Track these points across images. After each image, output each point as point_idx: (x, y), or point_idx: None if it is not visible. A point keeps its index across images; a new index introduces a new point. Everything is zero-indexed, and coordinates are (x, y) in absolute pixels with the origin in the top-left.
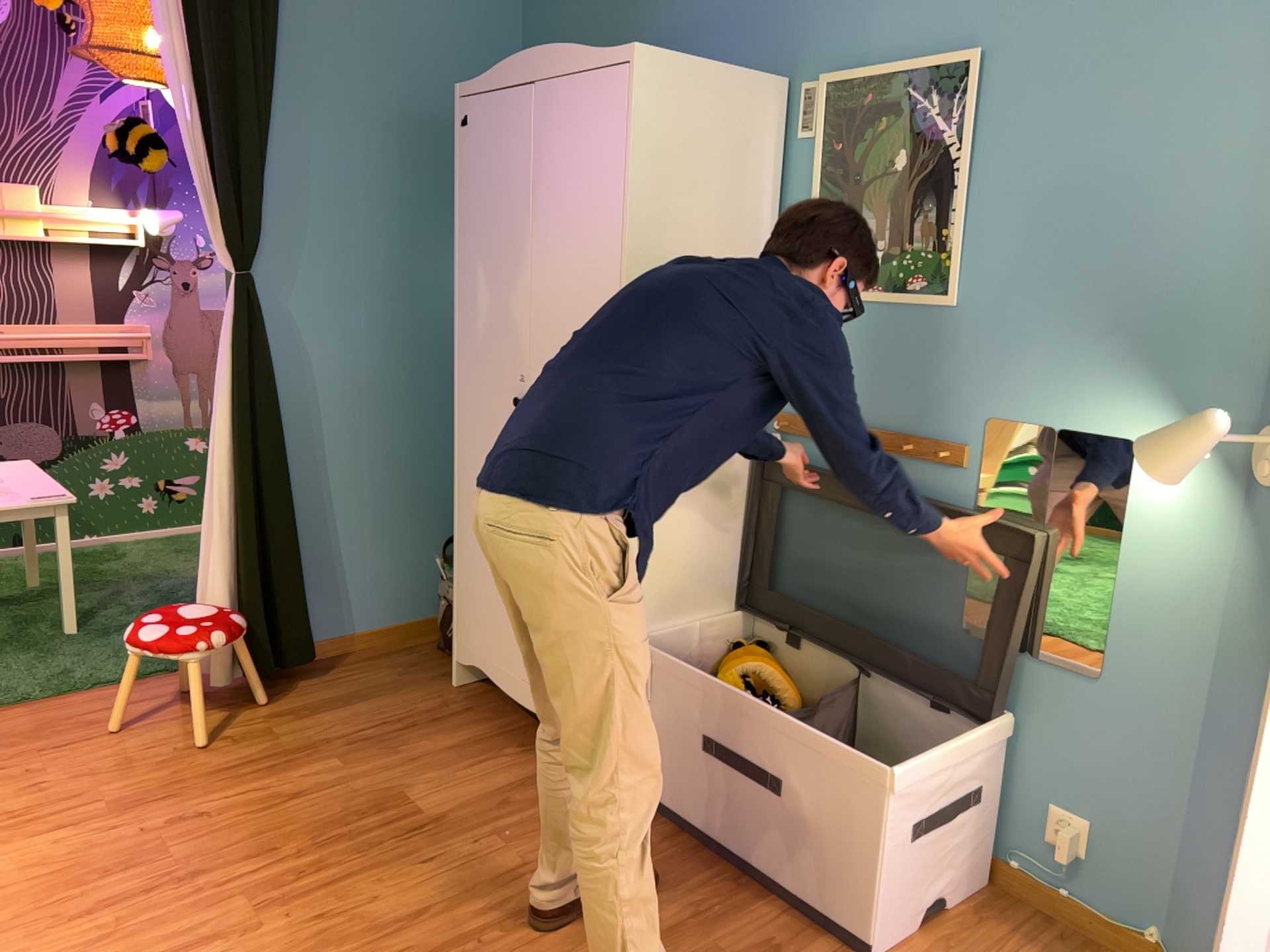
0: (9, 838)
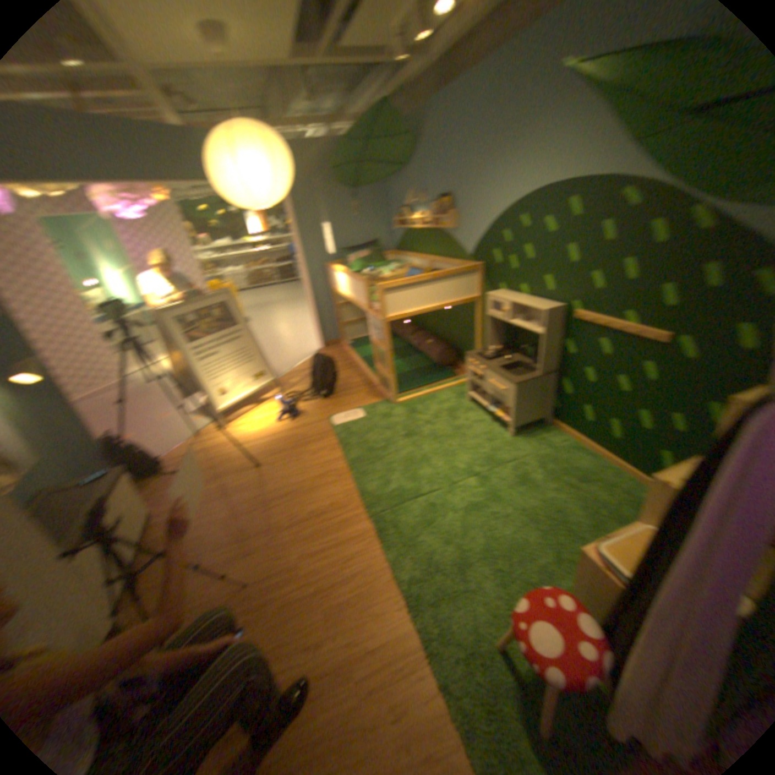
0: (395, 648)
